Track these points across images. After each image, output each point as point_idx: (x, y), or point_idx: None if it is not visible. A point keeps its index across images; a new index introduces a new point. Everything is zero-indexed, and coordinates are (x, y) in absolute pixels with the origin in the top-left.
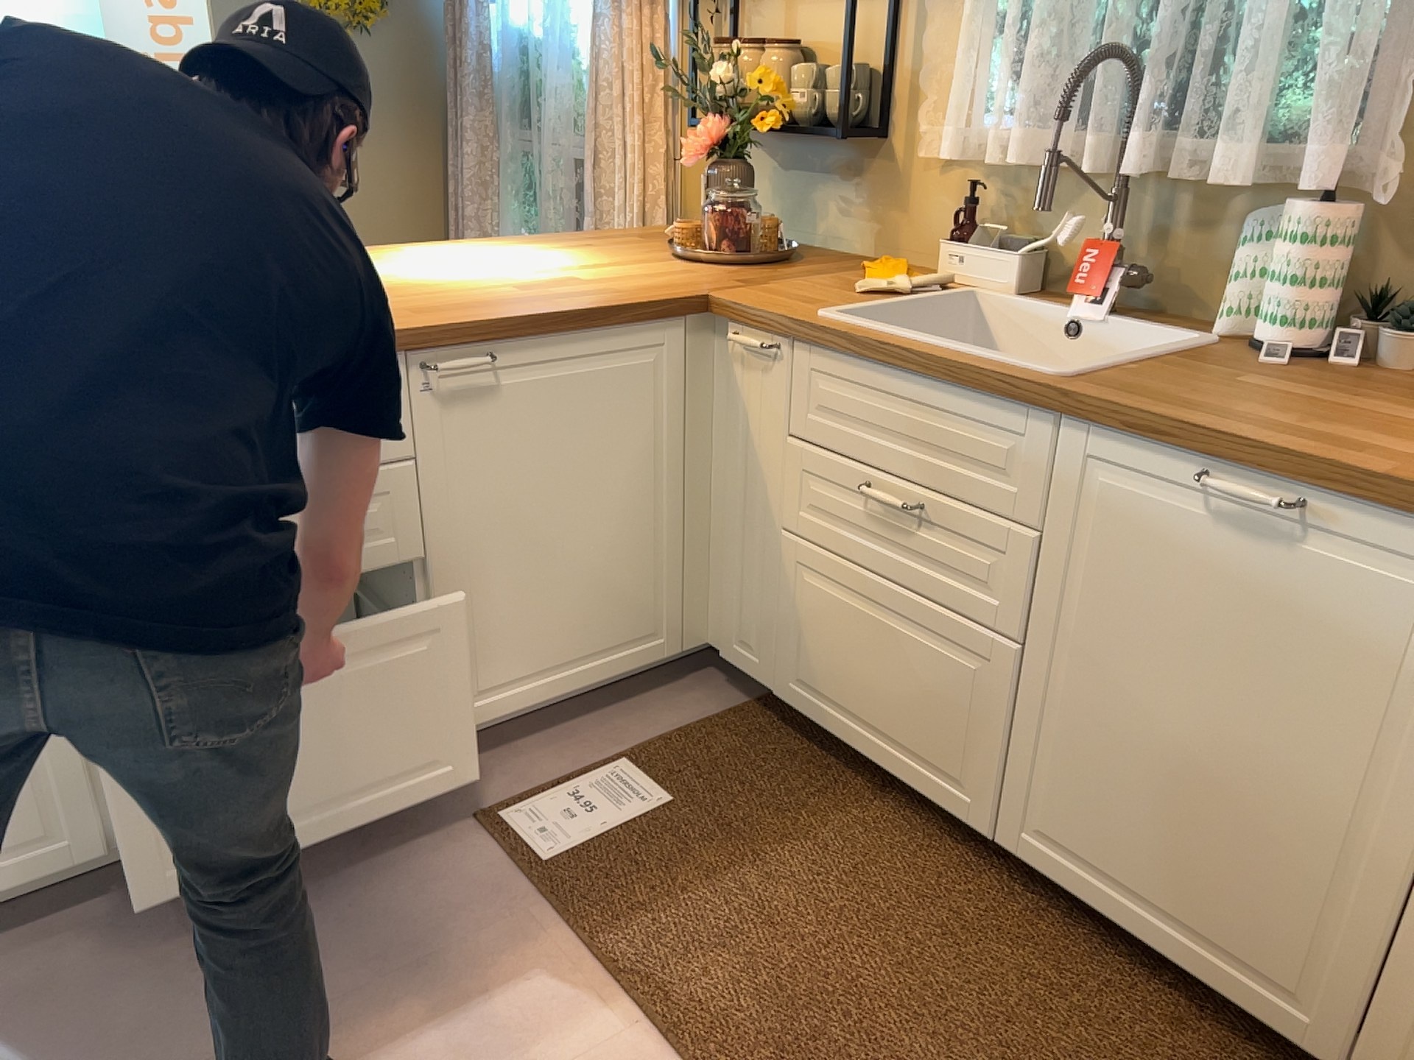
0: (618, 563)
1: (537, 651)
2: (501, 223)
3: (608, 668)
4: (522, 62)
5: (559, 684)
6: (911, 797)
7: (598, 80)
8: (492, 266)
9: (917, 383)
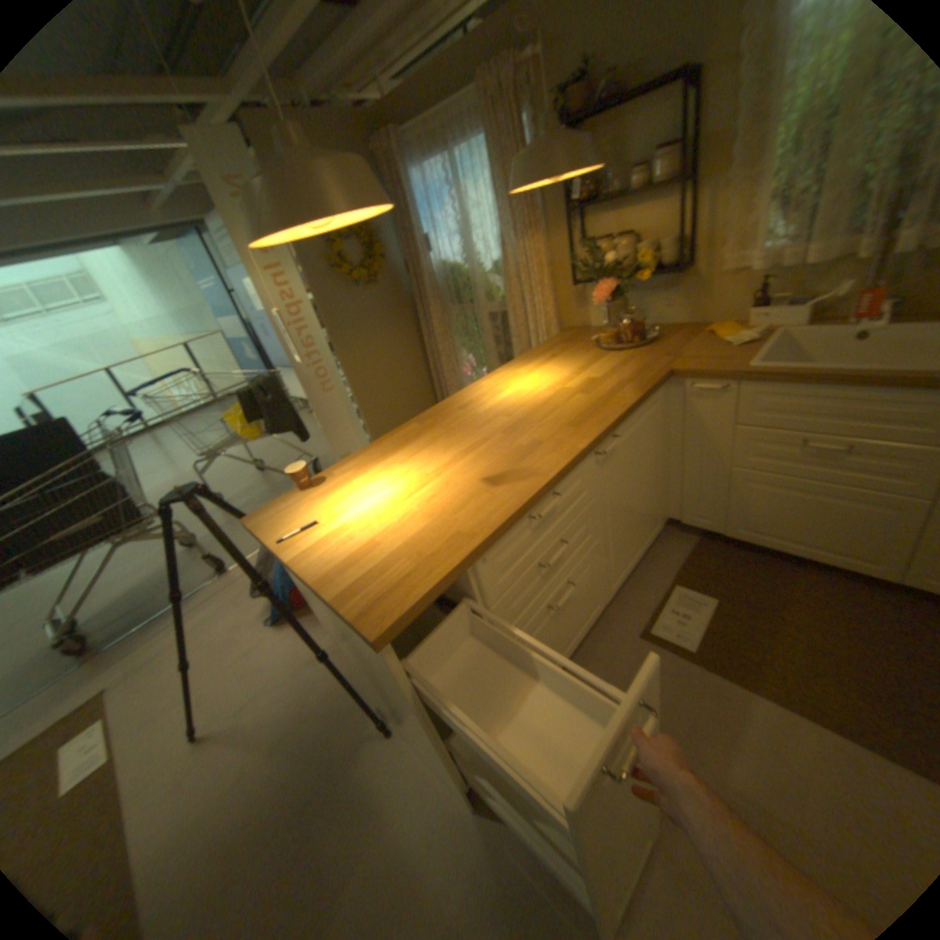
0: (648, 502)
1: (628, 553)
2: (452, 349)
3: (646, 546)
4: (448, 275)
5: (634, 562)
6: (818, 566)
7: (507, 274)
8: (540, 382)
9: (848, 389)
